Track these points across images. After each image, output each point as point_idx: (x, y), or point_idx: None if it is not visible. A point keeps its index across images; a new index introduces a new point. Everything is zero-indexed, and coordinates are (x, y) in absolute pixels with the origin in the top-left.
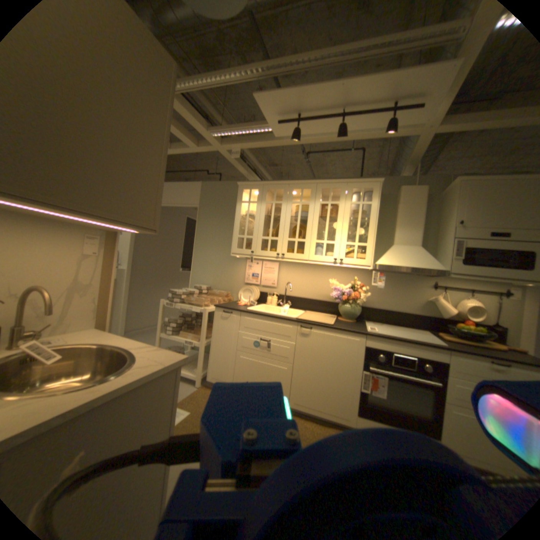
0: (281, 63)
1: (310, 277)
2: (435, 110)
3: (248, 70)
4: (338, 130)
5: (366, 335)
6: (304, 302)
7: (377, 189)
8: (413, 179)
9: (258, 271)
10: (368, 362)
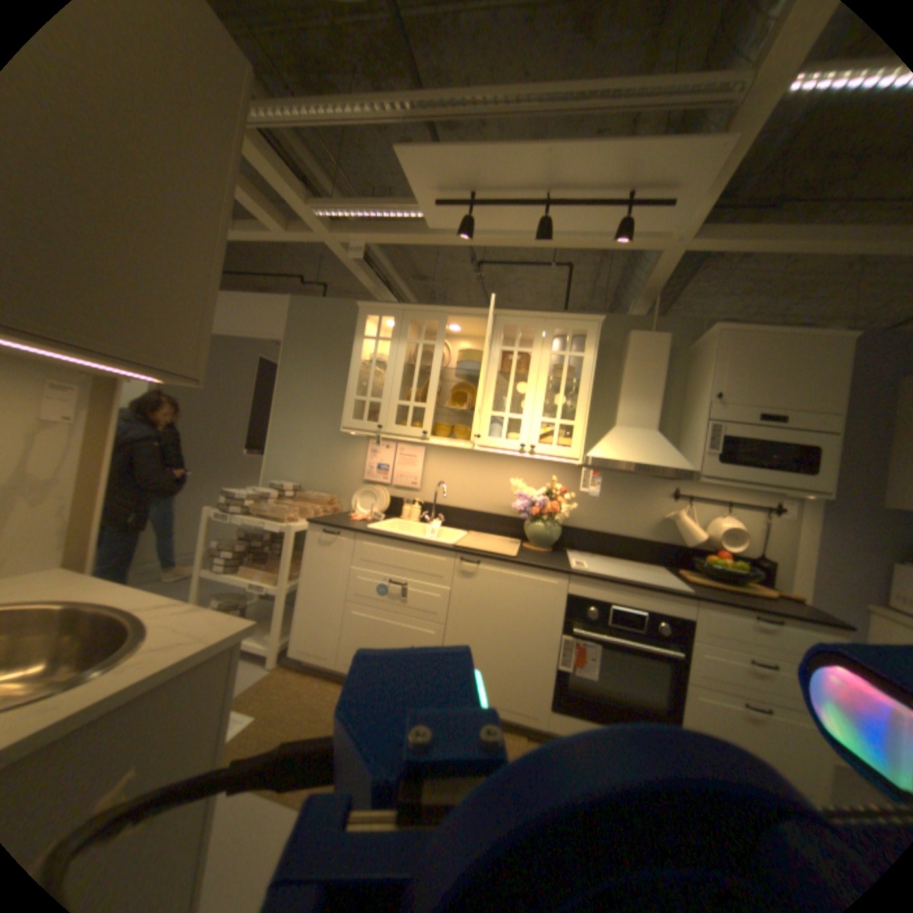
0: (447, 100)
1: (478, 474)
2: (689, 215)
3: (387, 104)
4: (536, 228)
5: (569, 575)
6: (466, 516)
7: (592, 334)
8: (647, 322)
9: (388, 460)
10: (569, 620)
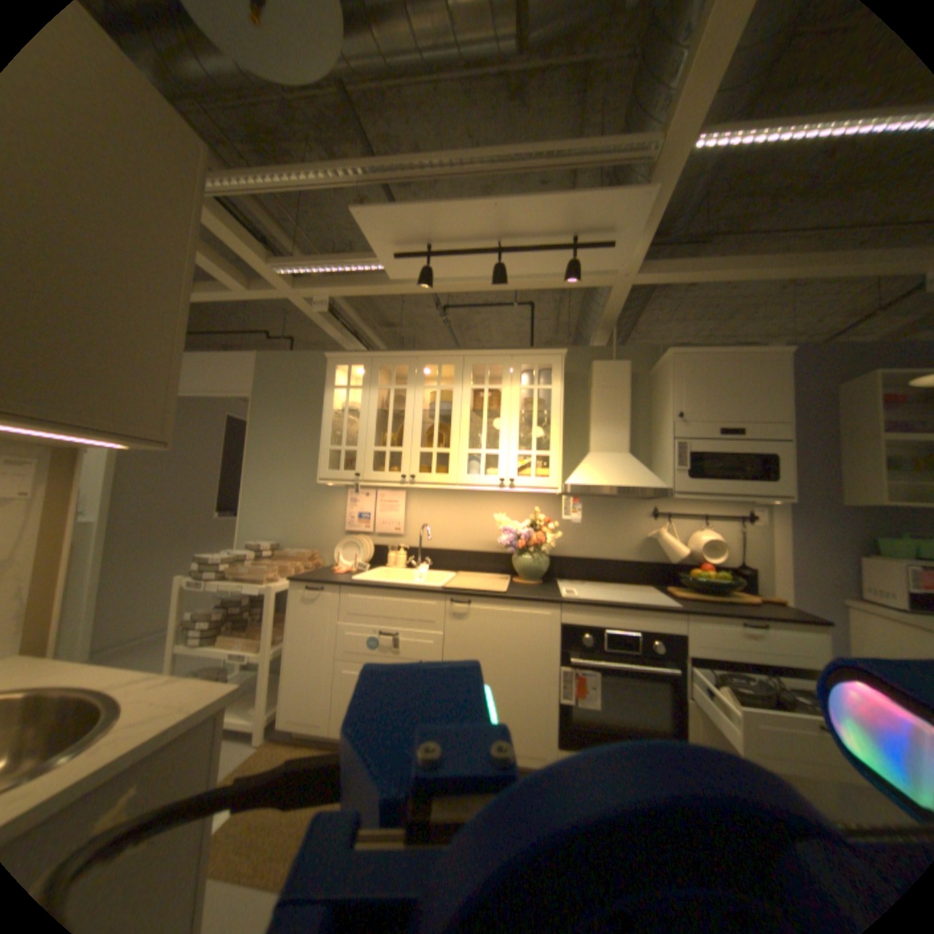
0: (396, 165)
1: (461, 512)
2: (629, 253)
3: (340, 171)
4: (492, 273)
5: (559, 603)
6: (454, 556)
7: (557, 366)
8: (607, 351)
9: (369, 507)
10: (565, 649)
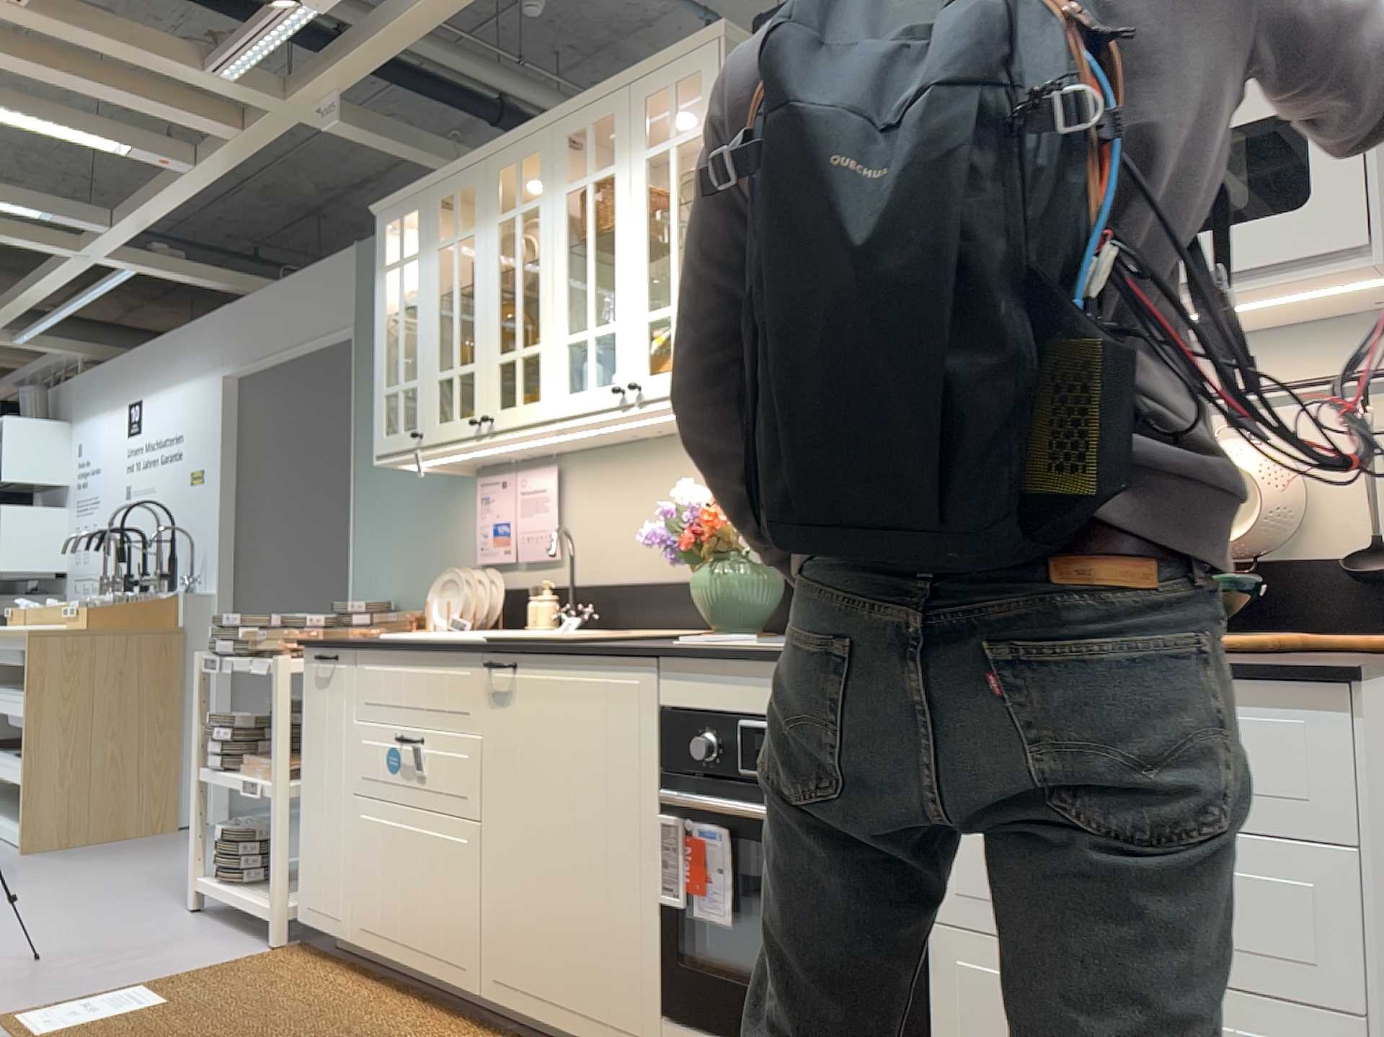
0: None
1: (653, 495)
2: None
3: None
4: None
5: (653, 657)
6: (642, 599)
7: (711, 73)
8: None
9: (506, 511)
10: (672, 772)
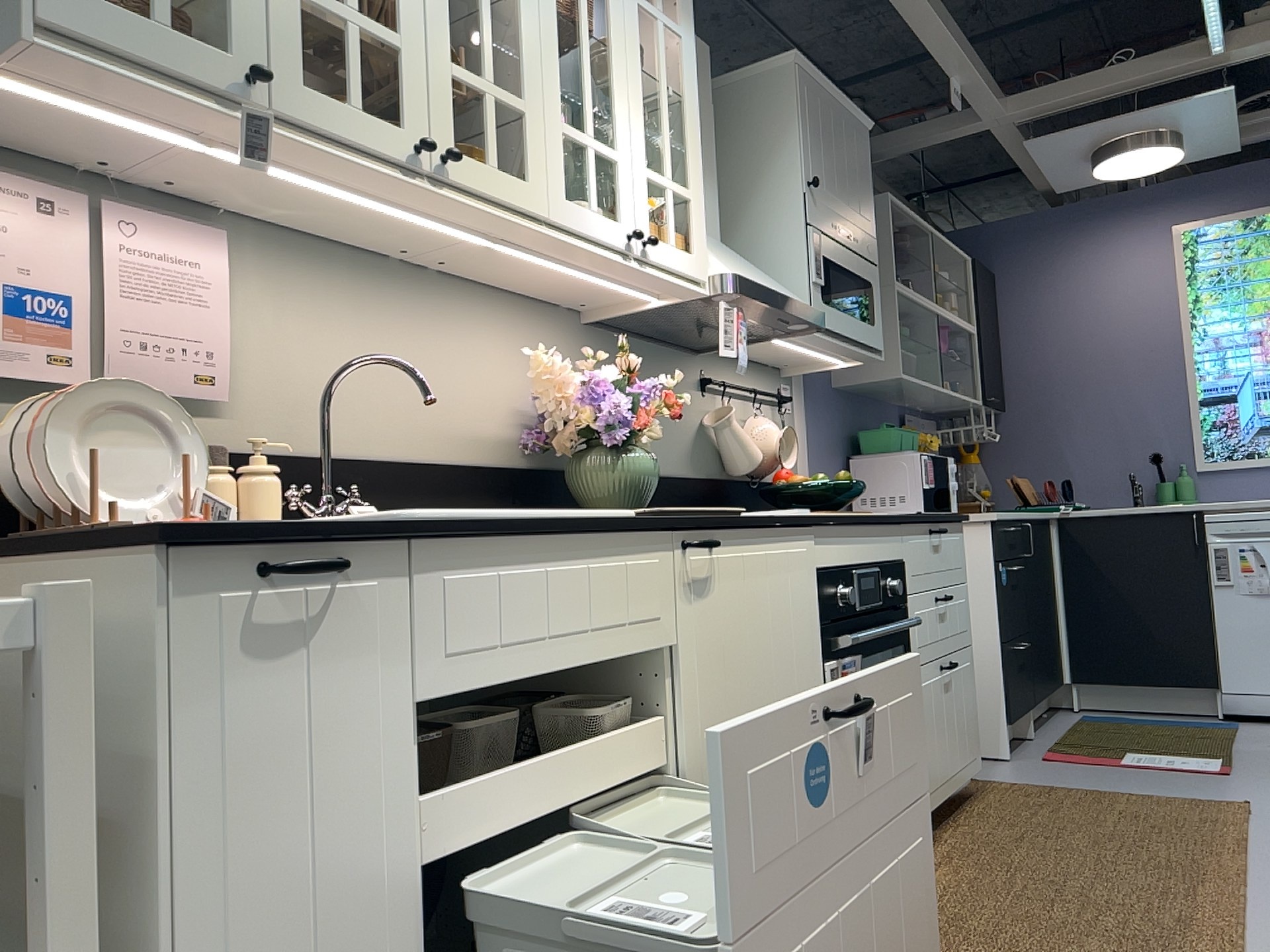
0: None
1: (402, 342)
2: None
3: None
4: None
5: (820, 524)
6: (398, 483)
7: None
8: None
9: (66, 273)
10: (827, 623)
